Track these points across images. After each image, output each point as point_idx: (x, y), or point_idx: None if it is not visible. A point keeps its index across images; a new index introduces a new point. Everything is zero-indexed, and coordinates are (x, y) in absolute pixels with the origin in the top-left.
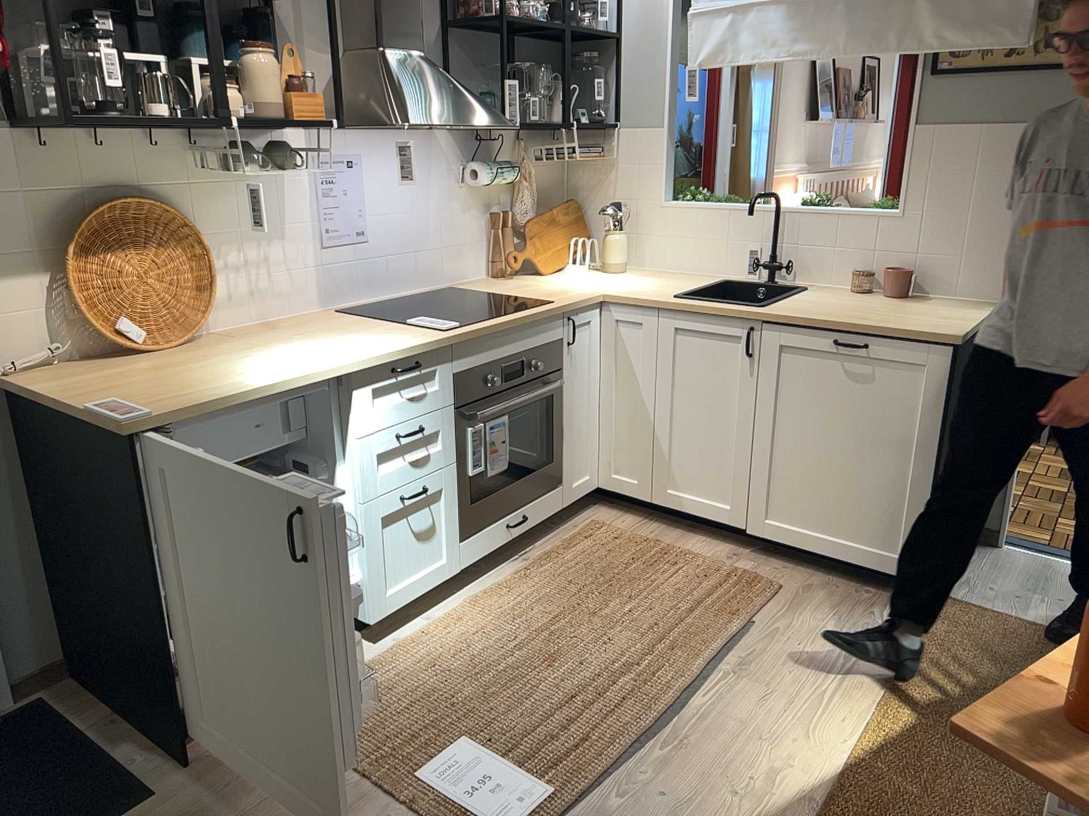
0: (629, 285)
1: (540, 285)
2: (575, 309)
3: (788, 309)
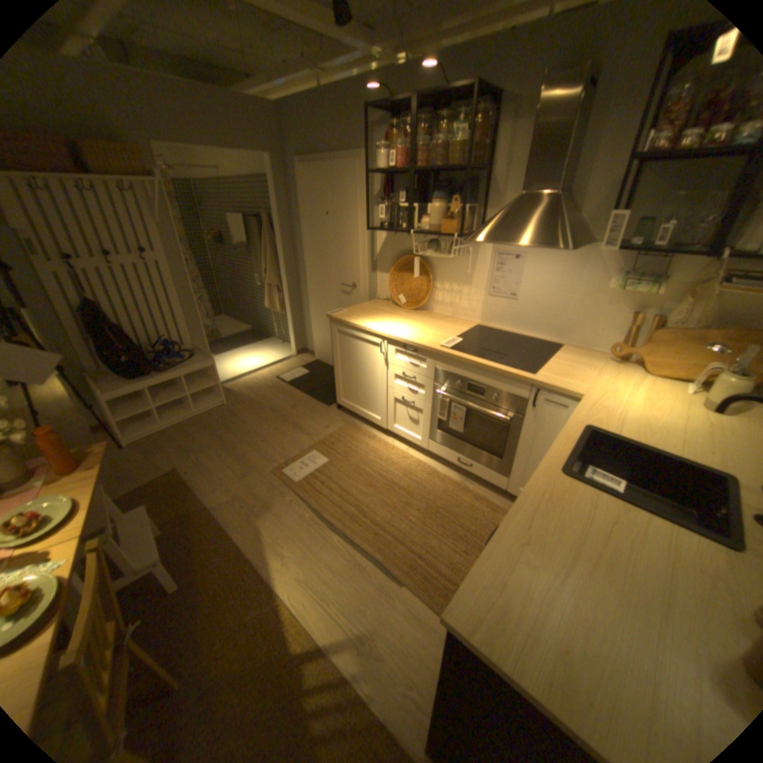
0: (635, 410)
1: (598, 372)
2: (544, 388)
3: (557, 489)
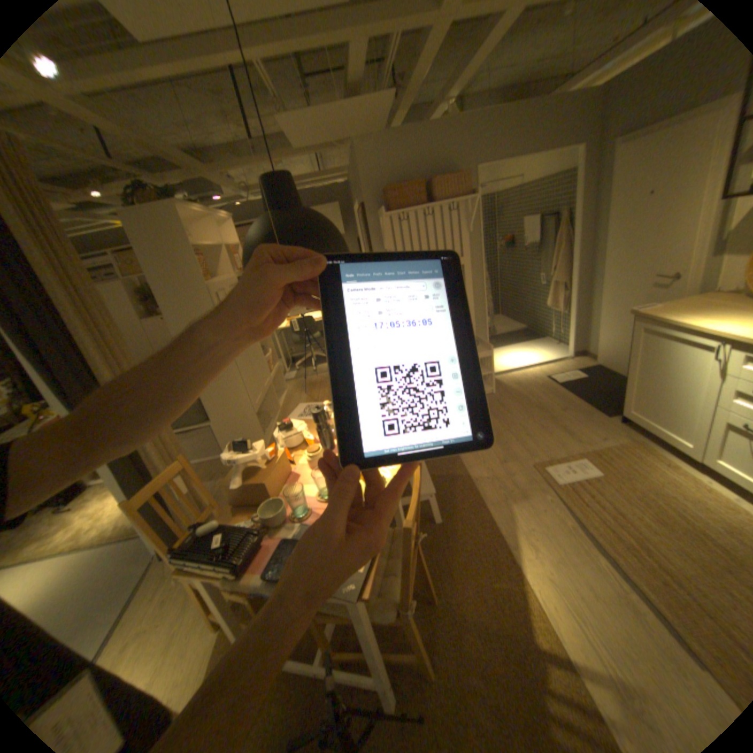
0: None
1: None
2: None
3: None
